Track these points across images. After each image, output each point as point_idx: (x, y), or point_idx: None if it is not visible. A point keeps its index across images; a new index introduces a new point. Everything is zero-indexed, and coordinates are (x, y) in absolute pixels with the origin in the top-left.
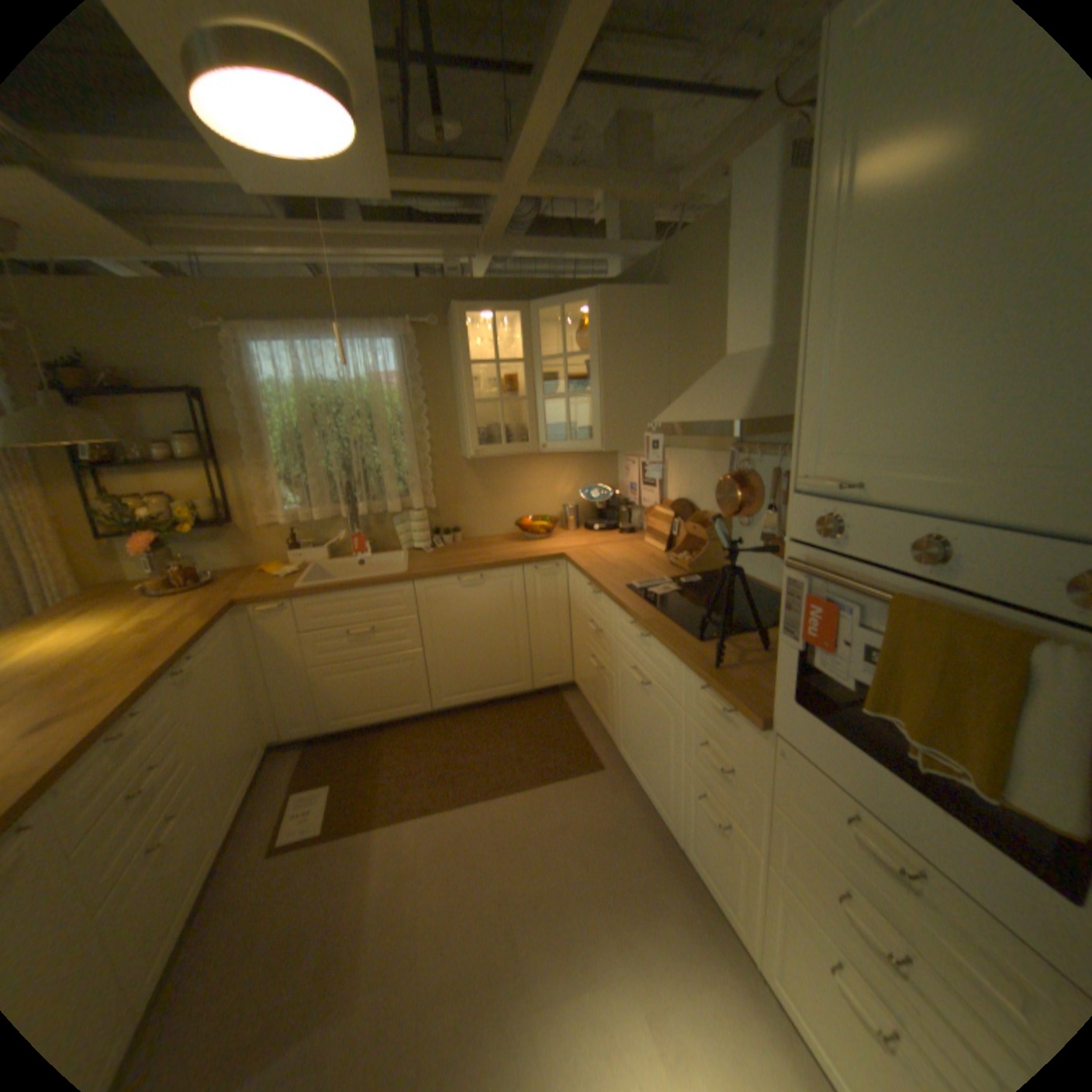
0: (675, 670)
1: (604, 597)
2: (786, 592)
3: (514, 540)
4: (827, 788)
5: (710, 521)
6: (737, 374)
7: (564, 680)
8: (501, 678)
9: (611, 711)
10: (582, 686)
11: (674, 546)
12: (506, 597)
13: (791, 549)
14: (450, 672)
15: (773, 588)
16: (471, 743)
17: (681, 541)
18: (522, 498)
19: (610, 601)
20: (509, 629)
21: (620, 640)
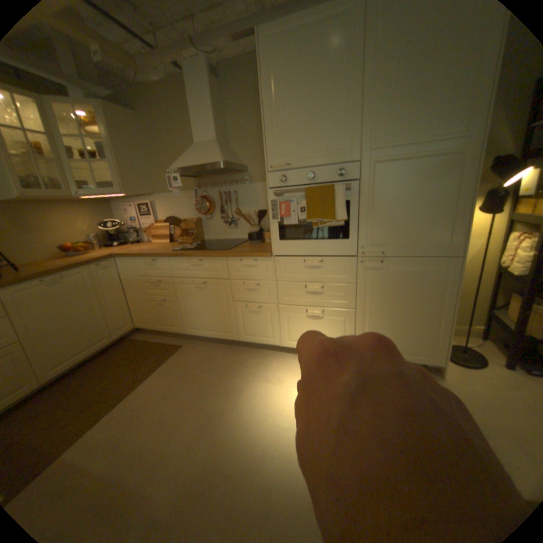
0: (221, 264)
1: (160, 259)
2: (271, 204)
3: (60, 258)
4: (294, 258)
5: (189, 221)
6: (207, 147)
7: (129, 327)
8: (90, 340)
9: (176, 317)
10: (144, 323)
11: (173, 238)
12: (81, 285)
13: (270, 190)
14: (49, 349)
15: (227, 238)
16: (90, 382)
17: (177, 234)
18: (52, 231)
19: (166, 259)
20: (88, 306)
21: (179, 274)
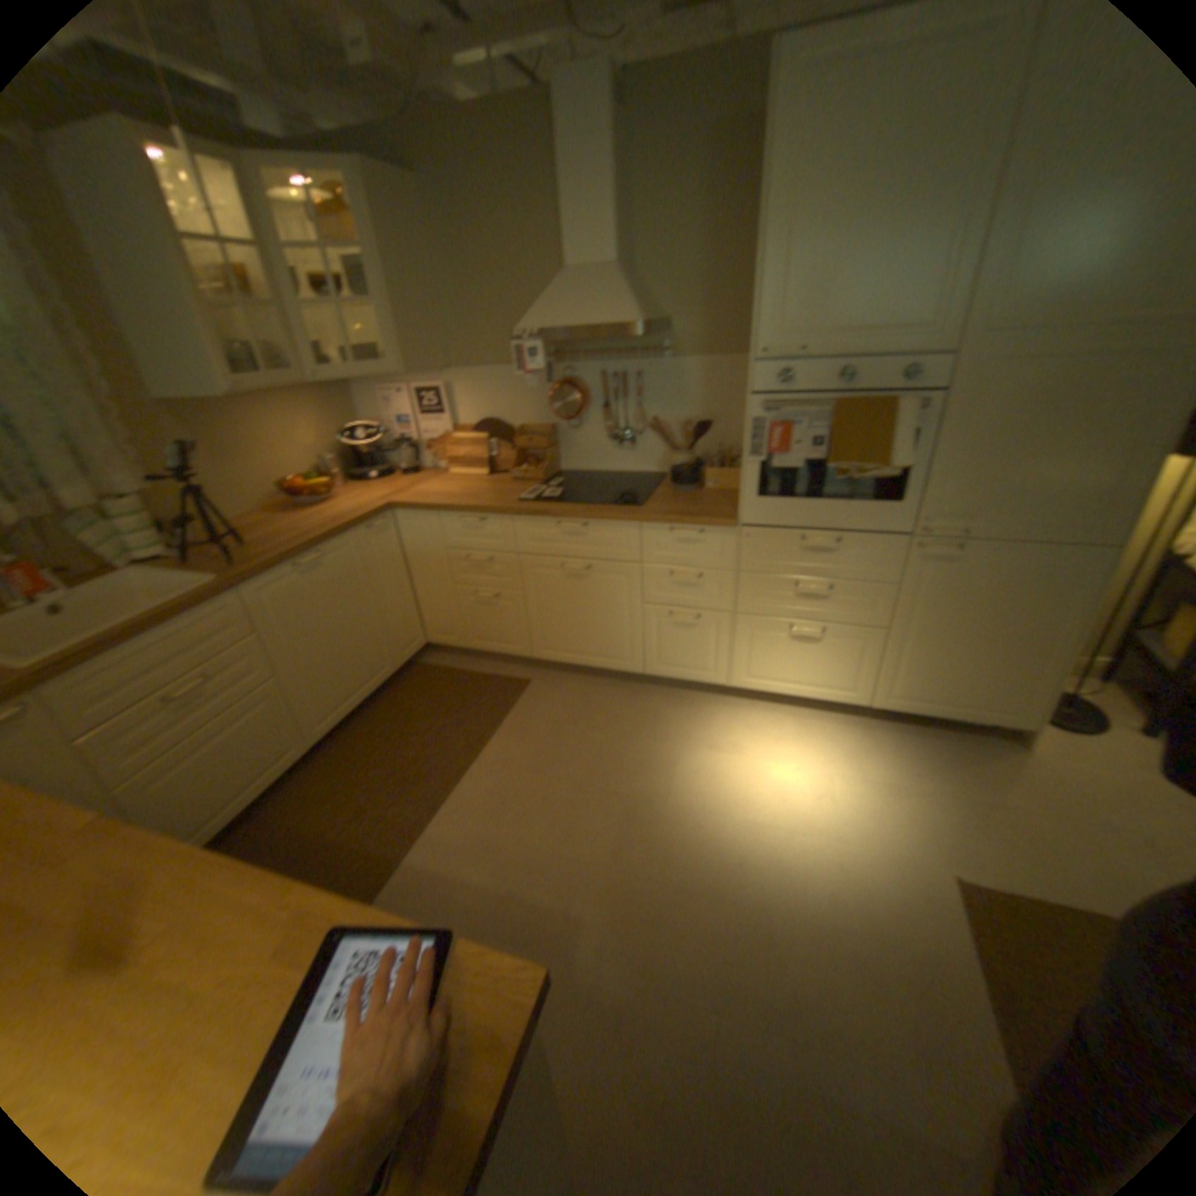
0: (627, 535)
1: (496, 519)
2: (750, 427)
3: (290, 510)
4: (781, 533)
5: (530, 432)
6: (599, 282)
7: (422, 643)
8: (371, 668)
9: (520, 627)
10: (450, 636)
11: (496, 465)
12: (352, 569)
13: (752, 398)
14: (319, 688)
15: (611, 470)
16: (391, 744)
17: (505, 458)
18: (263, 454)
19: (510, 519)
20: (364, 608)
21: (534, 549)
